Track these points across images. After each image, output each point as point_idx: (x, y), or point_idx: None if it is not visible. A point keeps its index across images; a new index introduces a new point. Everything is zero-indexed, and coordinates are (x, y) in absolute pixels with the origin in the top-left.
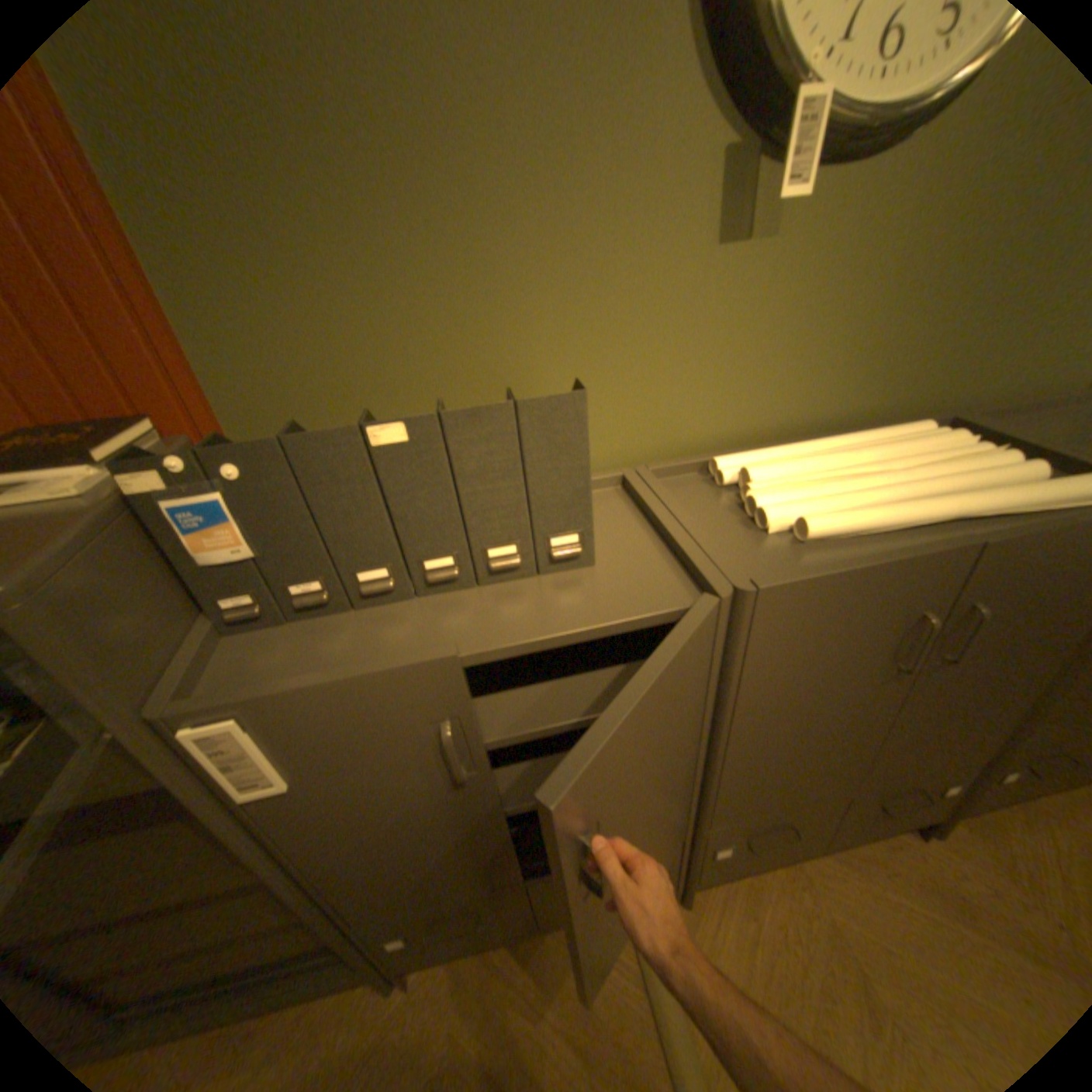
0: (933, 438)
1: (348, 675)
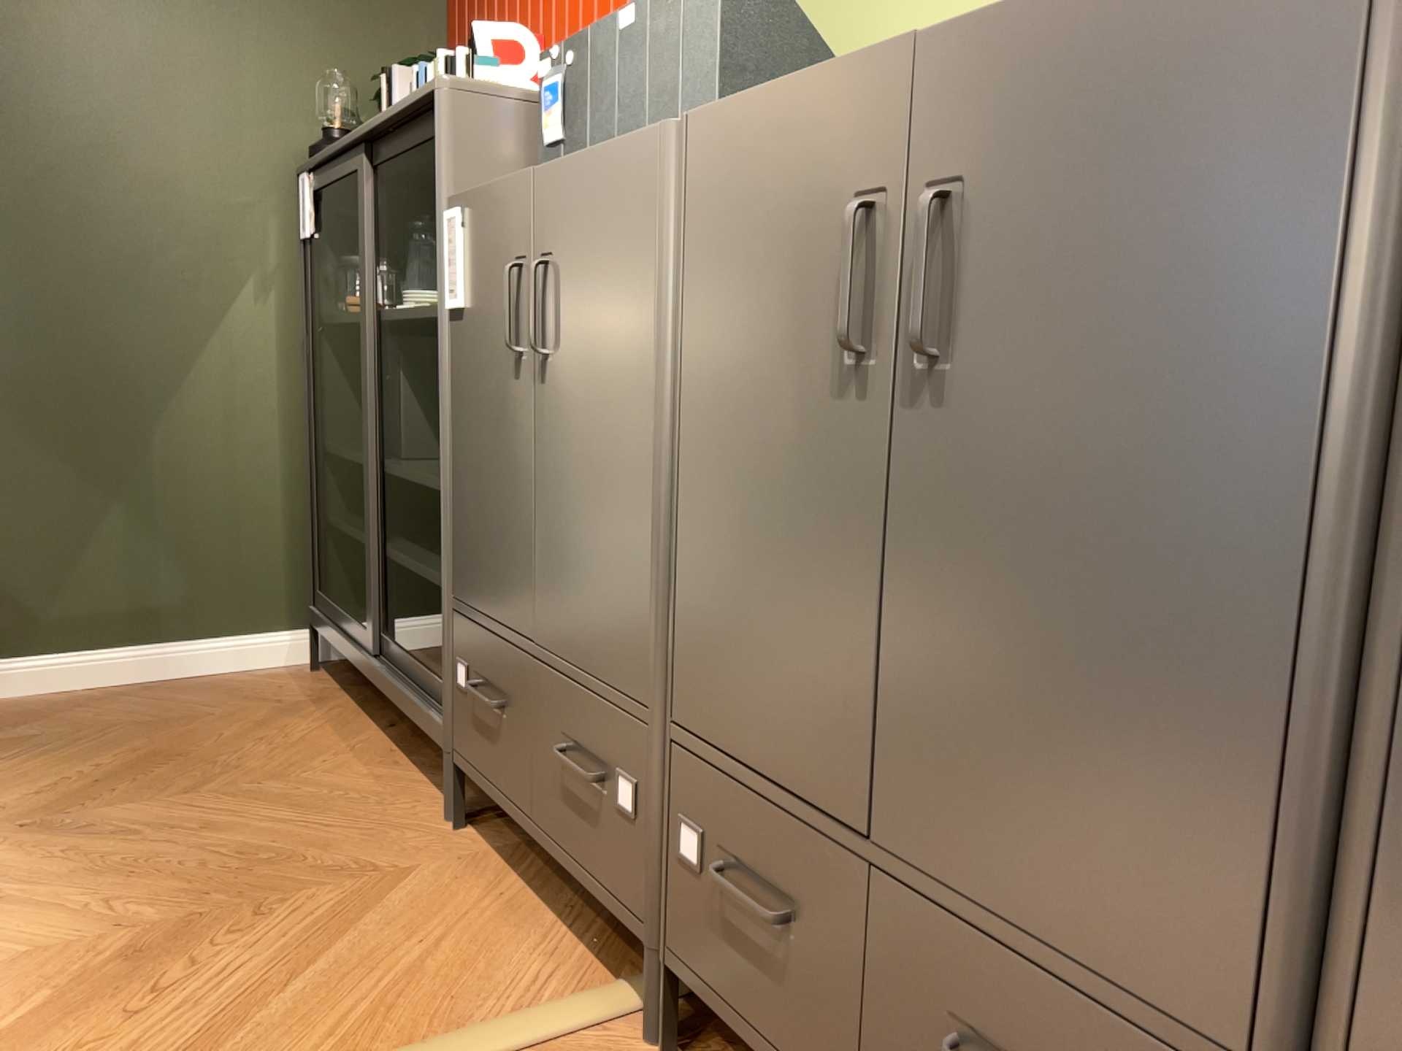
0: None
1: (499, 184)
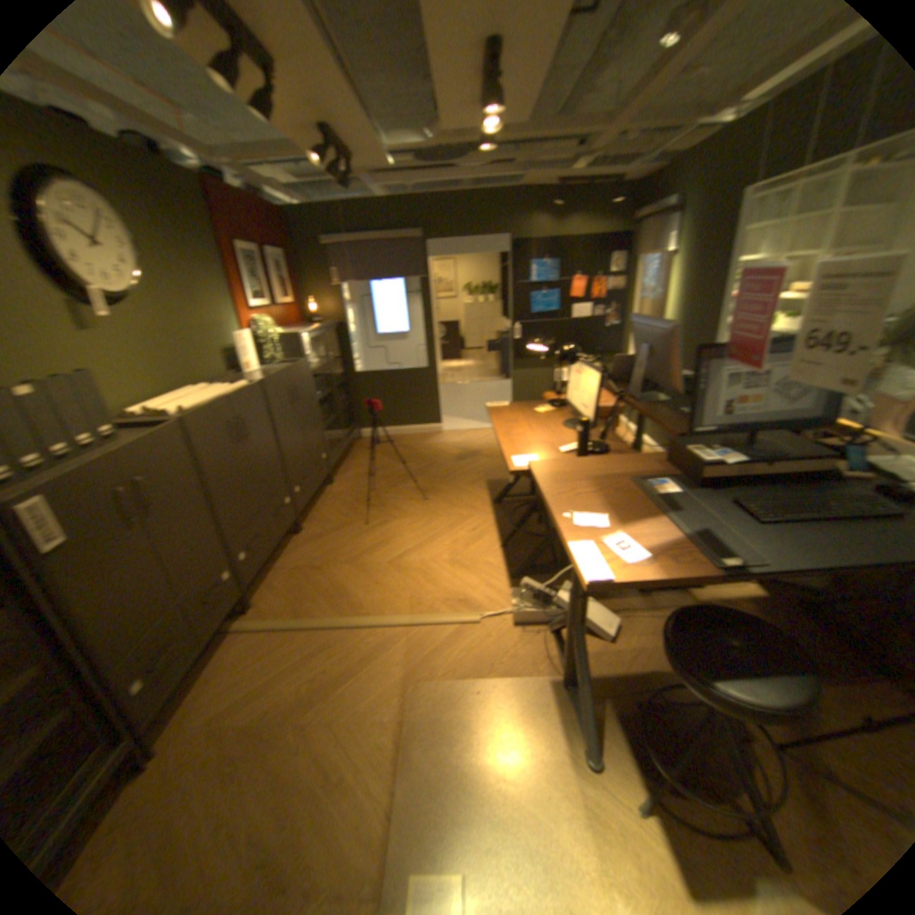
0: (193, 387)
1: (72, 468)
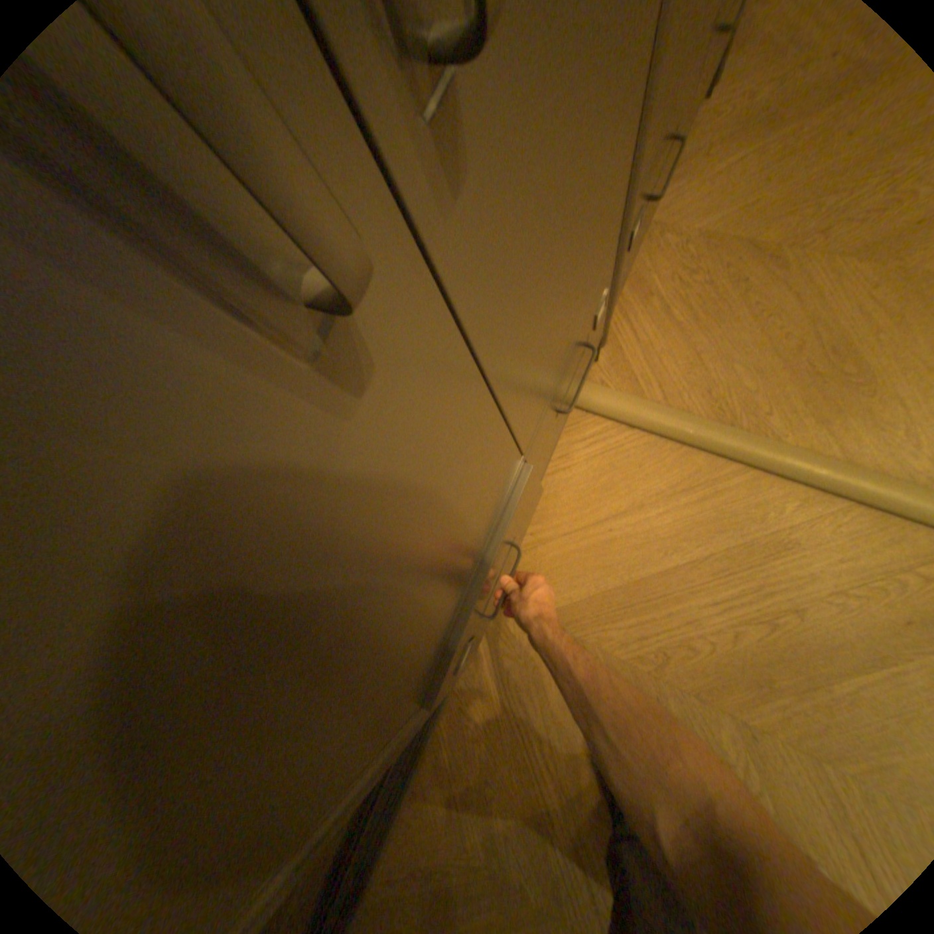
0: None
1: None
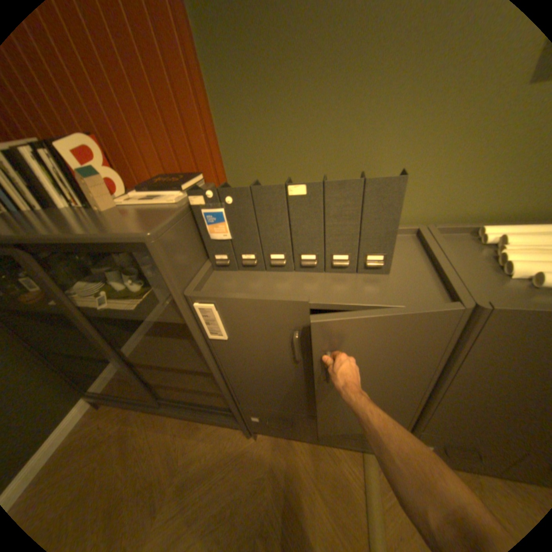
0: None
1: (259, 297)
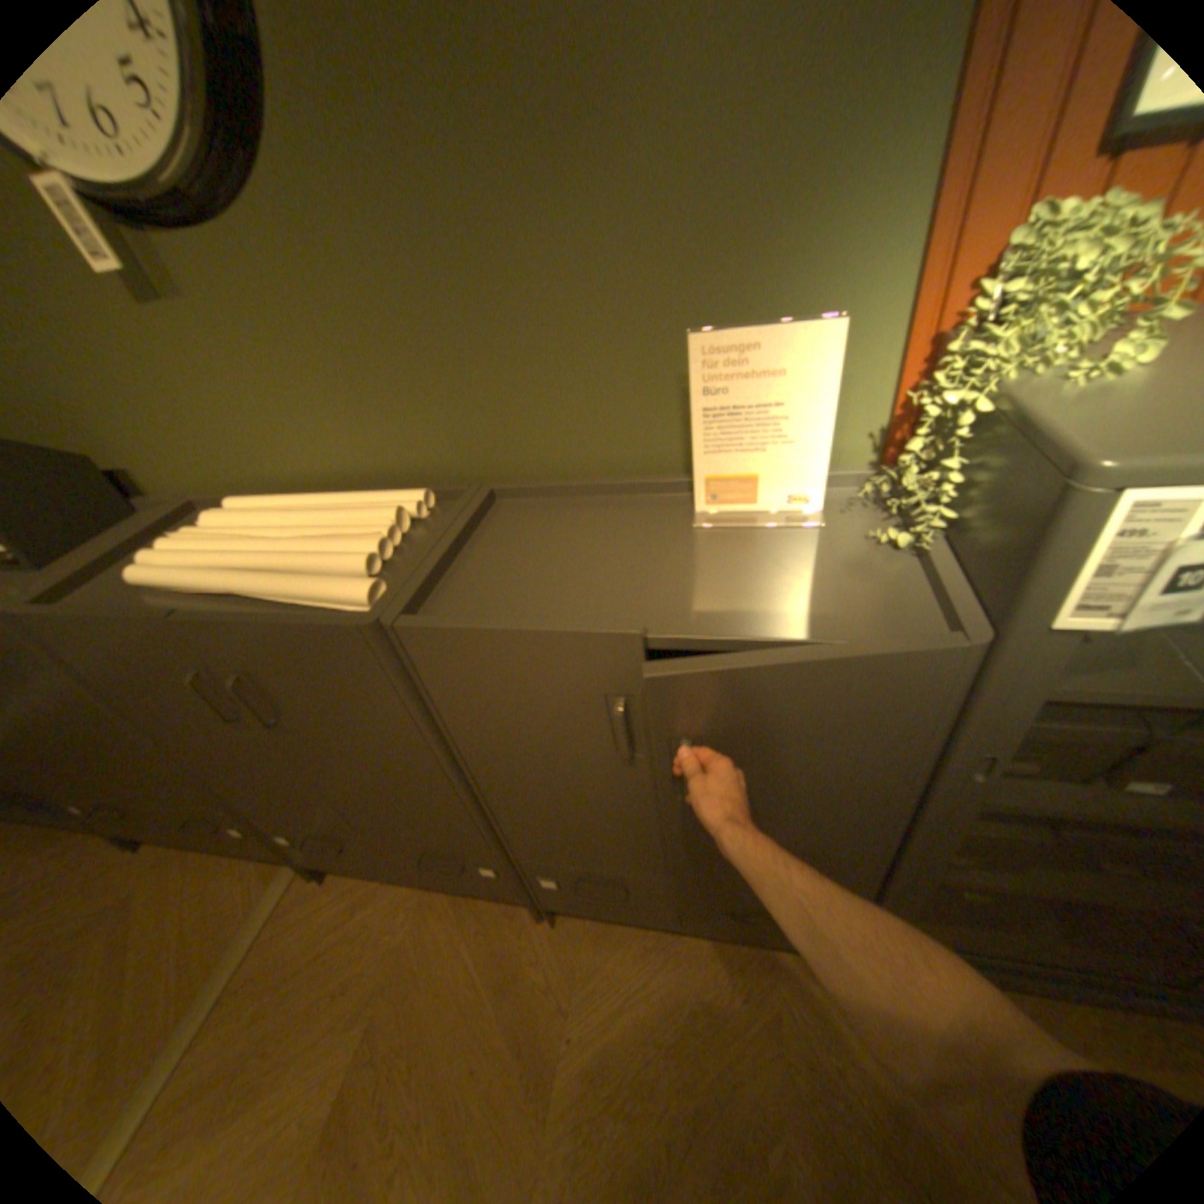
0: (358, 513)
1: None
